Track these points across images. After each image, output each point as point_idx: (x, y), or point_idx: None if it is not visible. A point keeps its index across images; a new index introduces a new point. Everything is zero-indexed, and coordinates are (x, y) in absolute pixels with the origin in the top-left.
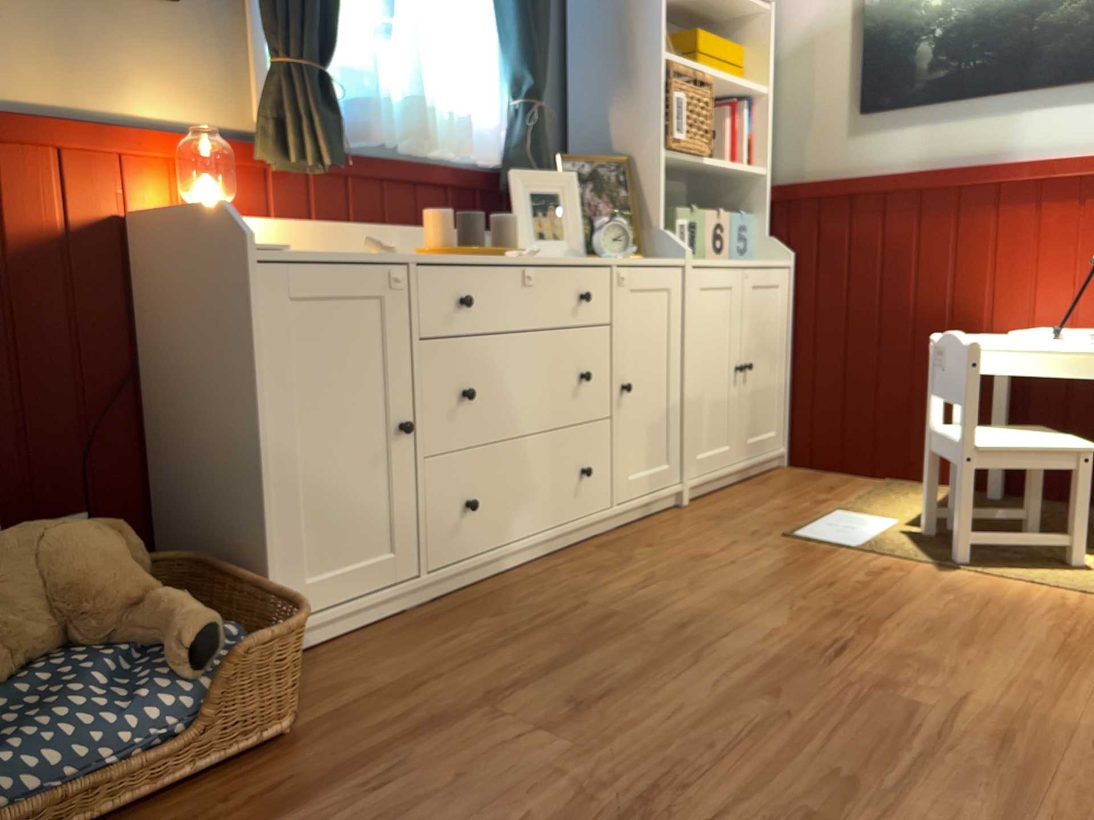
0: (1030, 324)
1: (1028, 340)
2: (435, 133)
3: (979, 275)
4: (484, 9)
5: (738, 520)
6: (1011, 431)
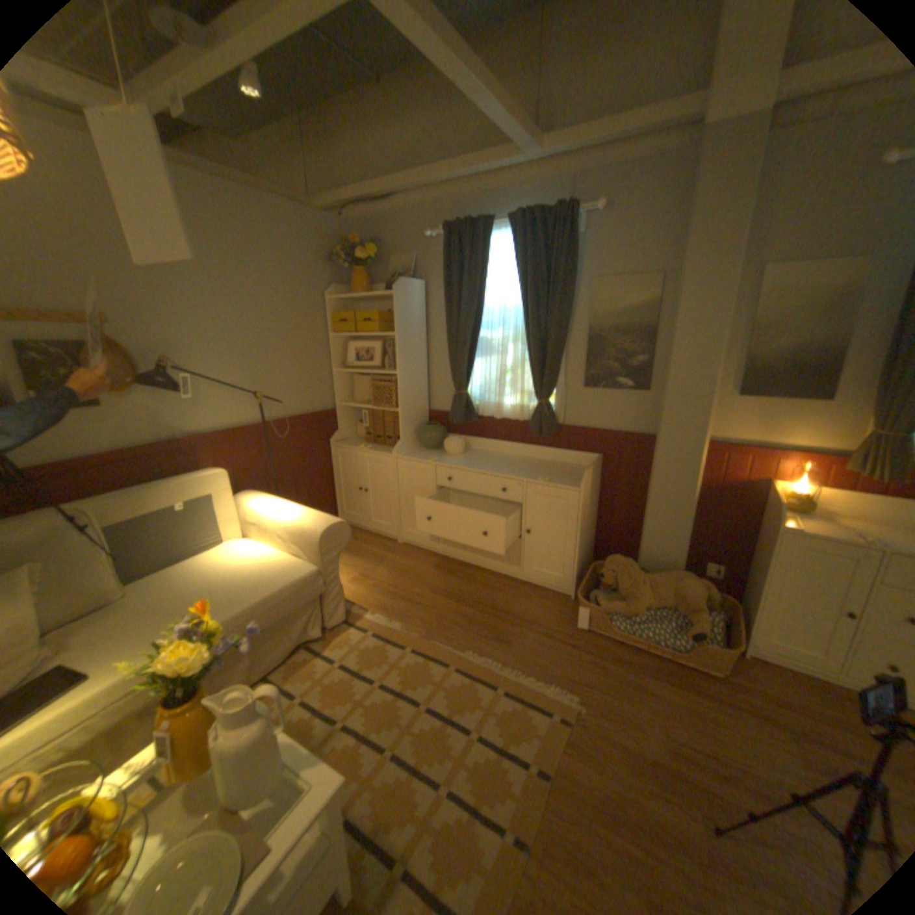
0: None
1: None
2: None
3: None
4: None
5: None
6: None
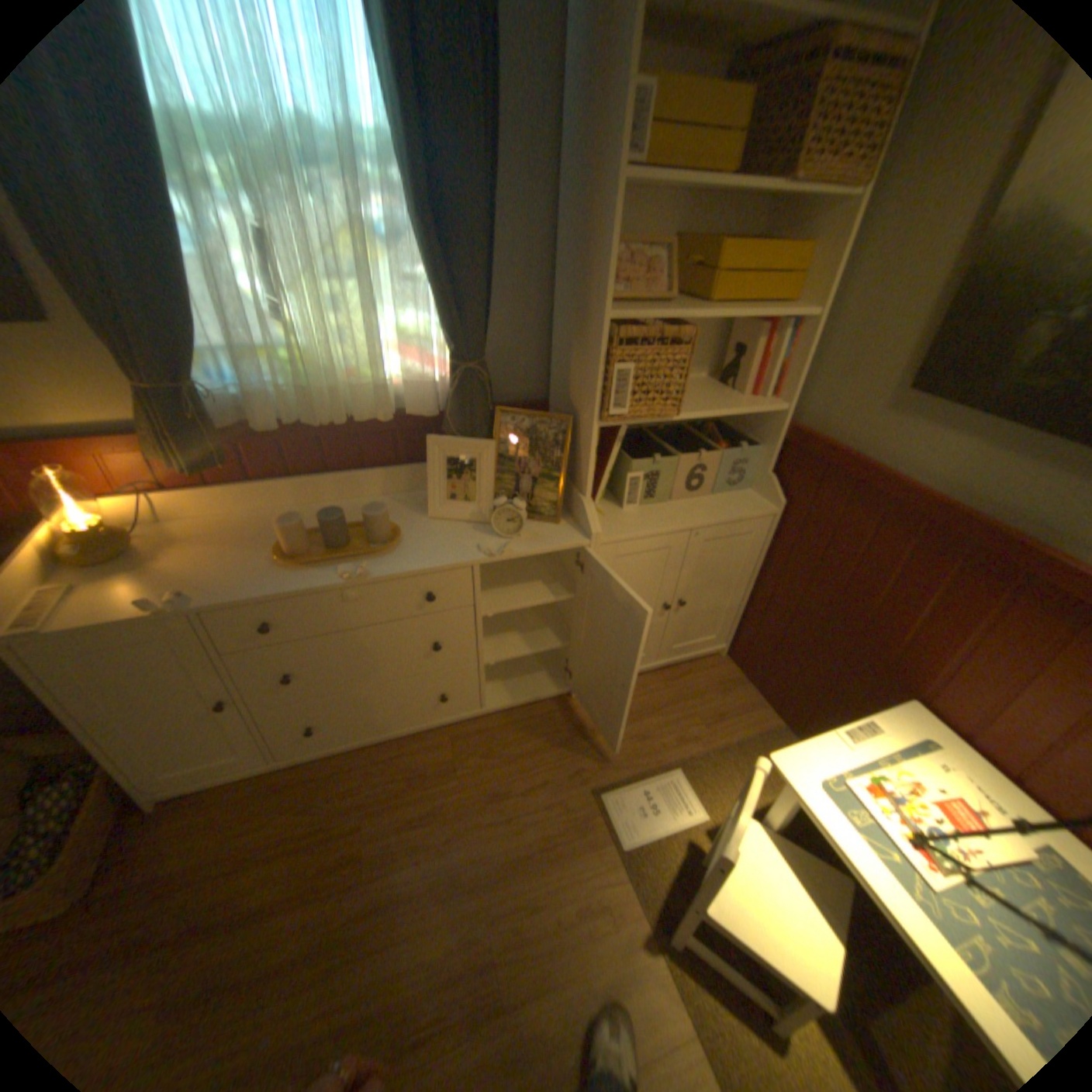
0: (976, 735)
1: (889, 814)
2: (360, 396)
3: (949, 649)
4: (410, 258)
5: (587, 744)
6: (798, 886)
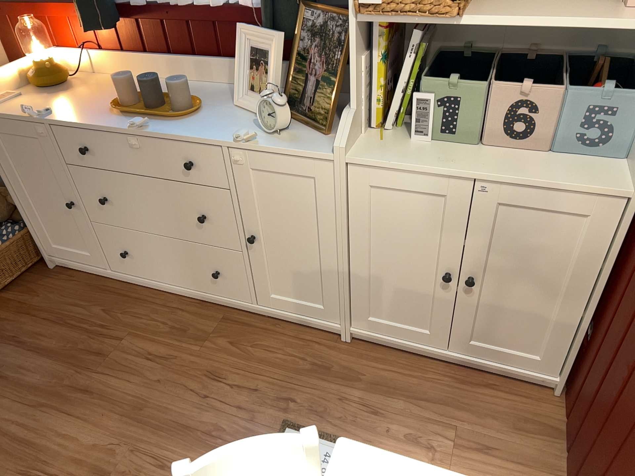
0: None
1: None
2: None
3: None
4: None
5: (320, 384)
6: None
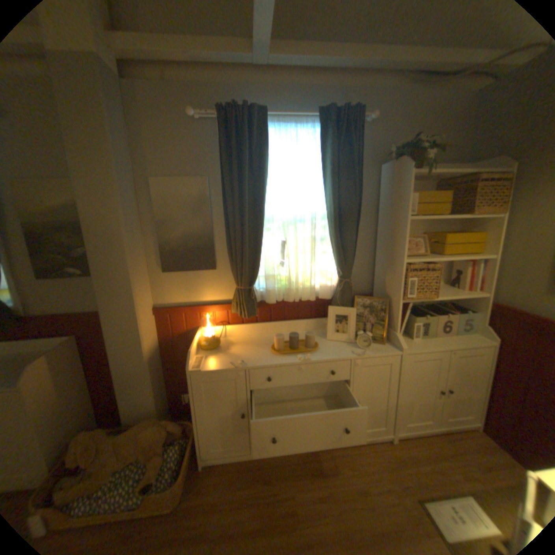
0: None
1: None
2: (303, 291)
3: None
4: (327, 246)
5: (409, 472)
6: None
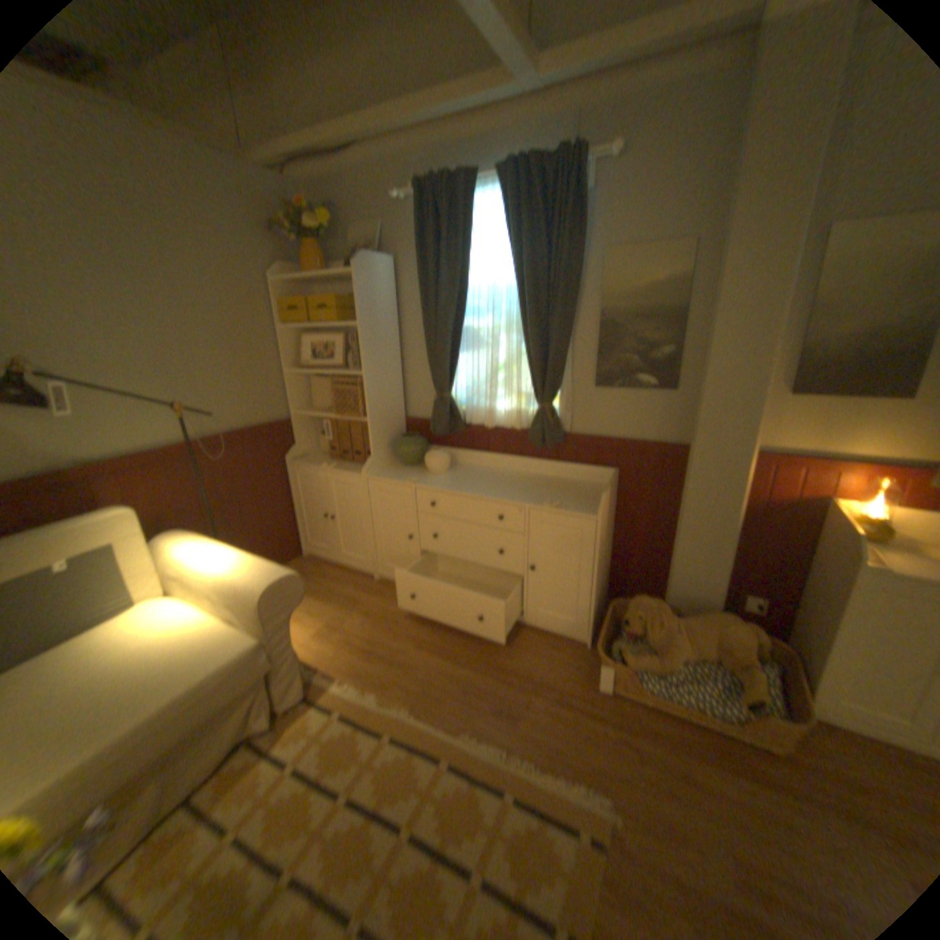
0: None
1: None
2: None
3: None
4: None
5: None
6: None
